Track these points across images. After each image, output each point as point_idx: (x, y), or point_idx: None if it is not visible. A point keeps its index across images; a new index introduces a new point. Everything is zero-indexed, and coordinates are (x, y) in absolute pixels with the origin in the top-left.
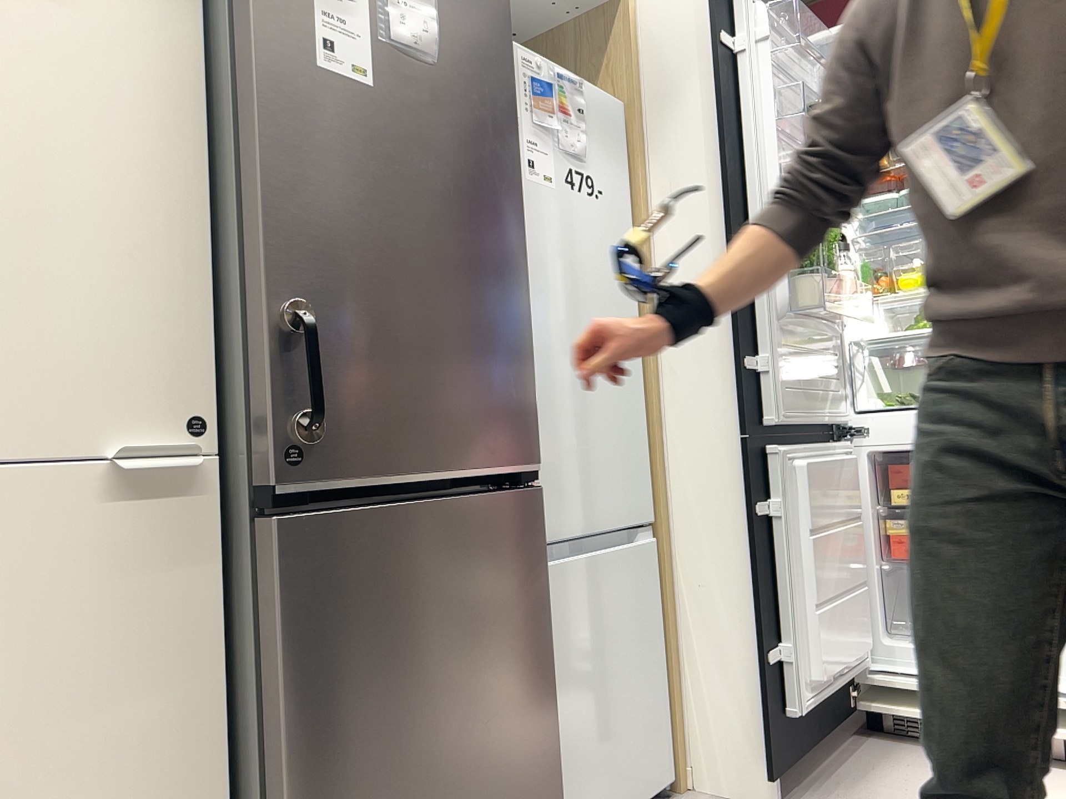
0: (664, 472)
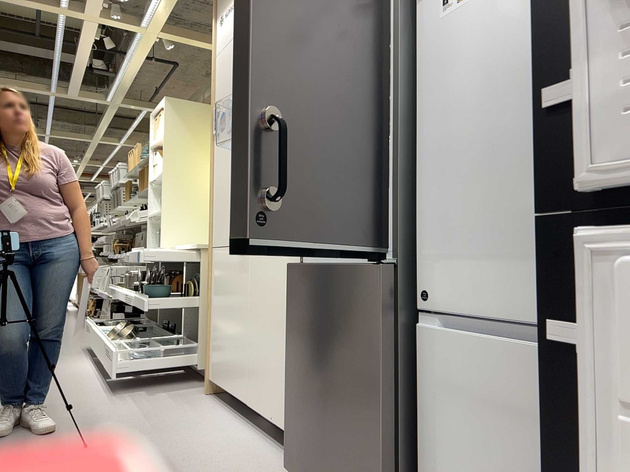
0: None
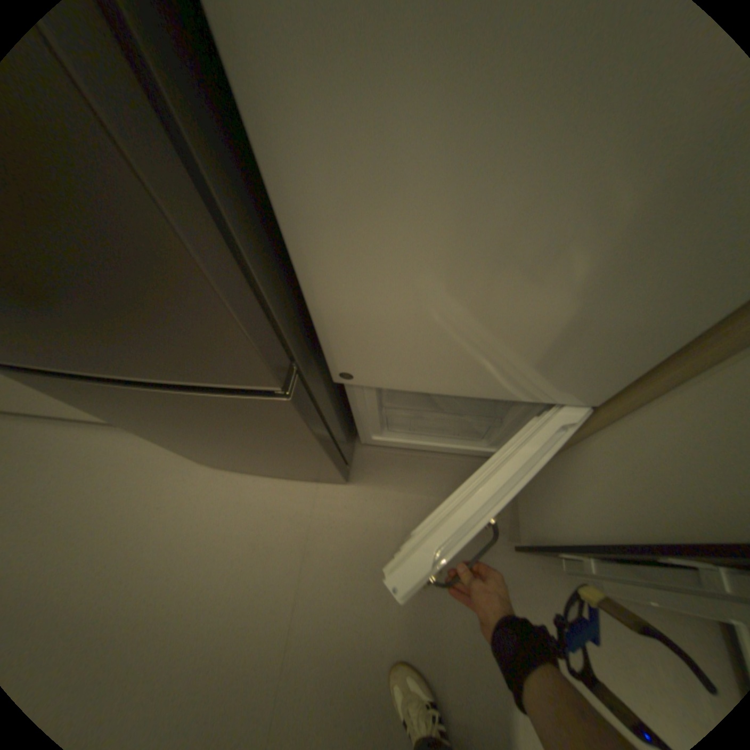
0: (668, 379)
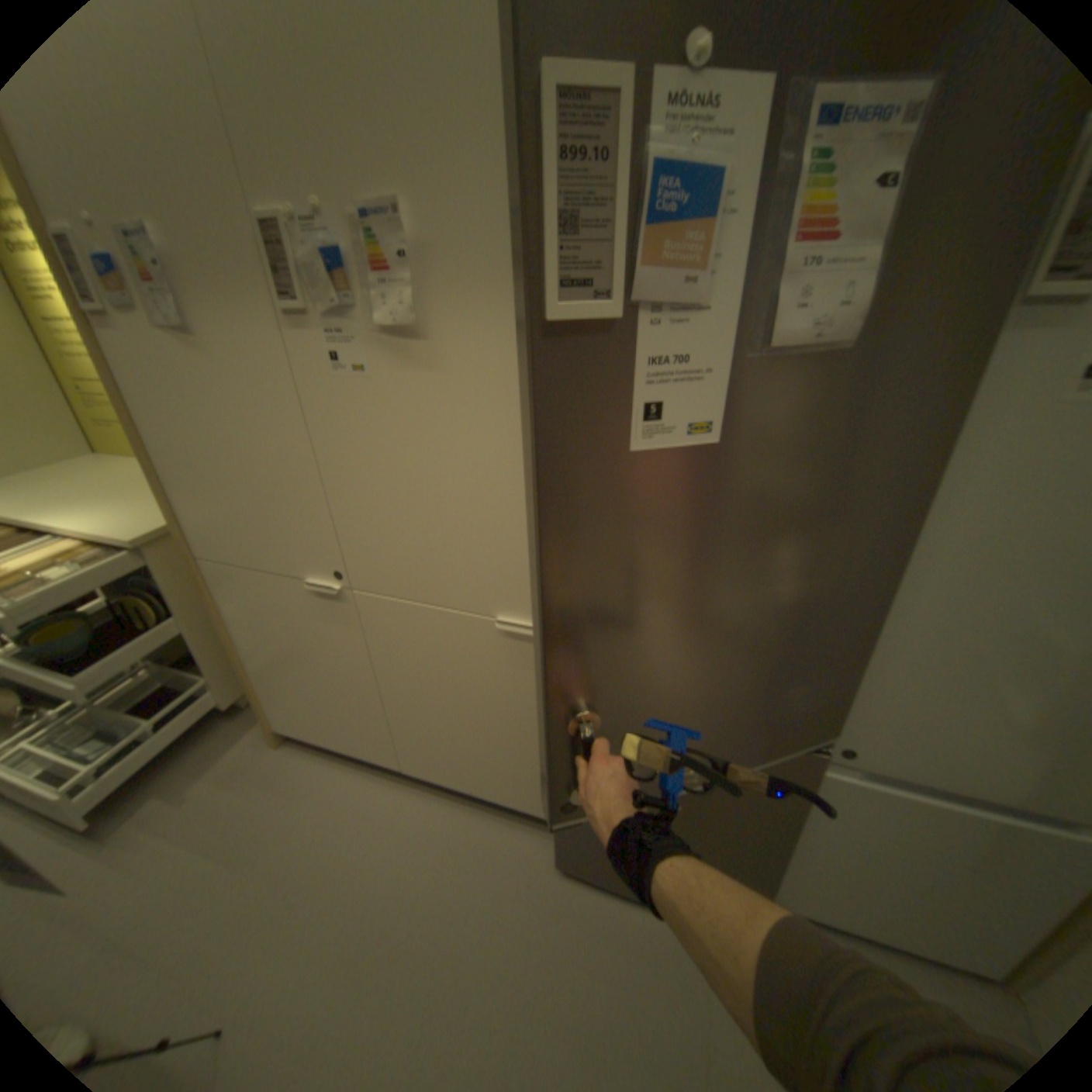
0: None
